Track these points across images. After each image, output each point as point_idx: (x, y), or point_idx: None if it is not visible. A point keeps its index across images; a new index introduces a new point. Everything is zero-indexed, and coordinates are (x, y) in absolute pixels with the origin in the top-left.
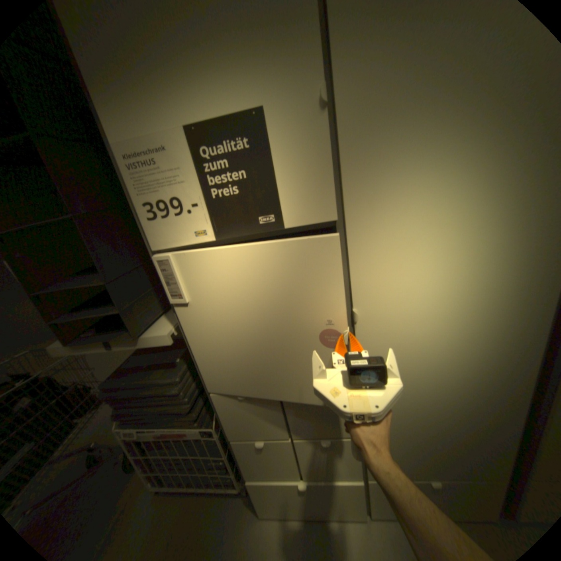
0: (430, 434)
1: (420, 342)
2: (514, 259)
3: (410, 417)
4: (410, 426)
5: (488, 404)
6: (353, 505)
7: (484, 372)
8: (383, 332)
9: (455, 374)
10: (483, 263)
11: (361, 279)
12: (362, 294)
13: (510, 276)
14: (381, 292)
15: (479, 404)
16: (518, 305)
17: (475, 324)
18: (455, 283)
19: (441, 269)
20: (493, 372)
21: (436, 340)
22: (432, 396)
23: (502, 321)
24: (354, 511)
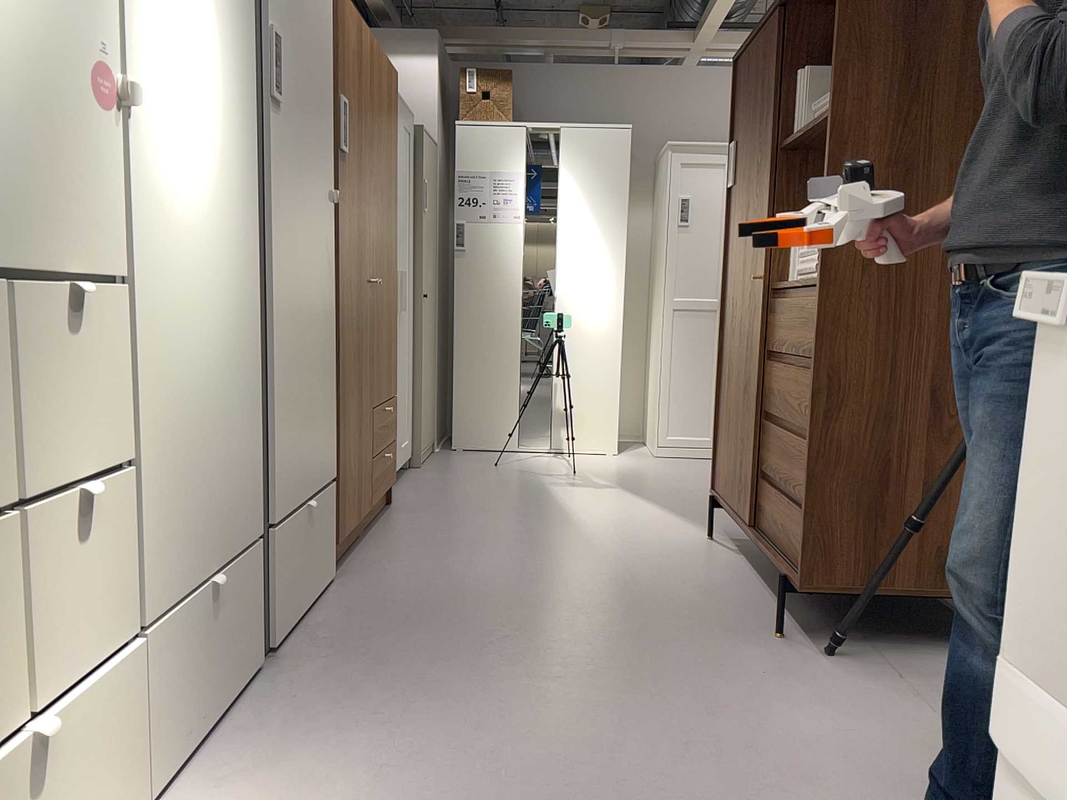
0: (198, 430)
1: (181, 194)
2: (229, 88)
3: (179, 384)
4: (179, 410)
5: (234, 349)
6: (117, 765)
7: (228, 279)
8: (148, 154)
9: (210, 278)
10: (214, 78)
11: (127, 19)
12: (128, 52)
13: (230, 112)
14: (146, 62)
15: (229, 350)
16: (237, 164)
17: (216, 180)
18: (200, 94)
19: (190, 61)
20: (233, 280)
21: (193, 197)
22: (196, 329)
23: (231, 185)
24: (118, 794)
